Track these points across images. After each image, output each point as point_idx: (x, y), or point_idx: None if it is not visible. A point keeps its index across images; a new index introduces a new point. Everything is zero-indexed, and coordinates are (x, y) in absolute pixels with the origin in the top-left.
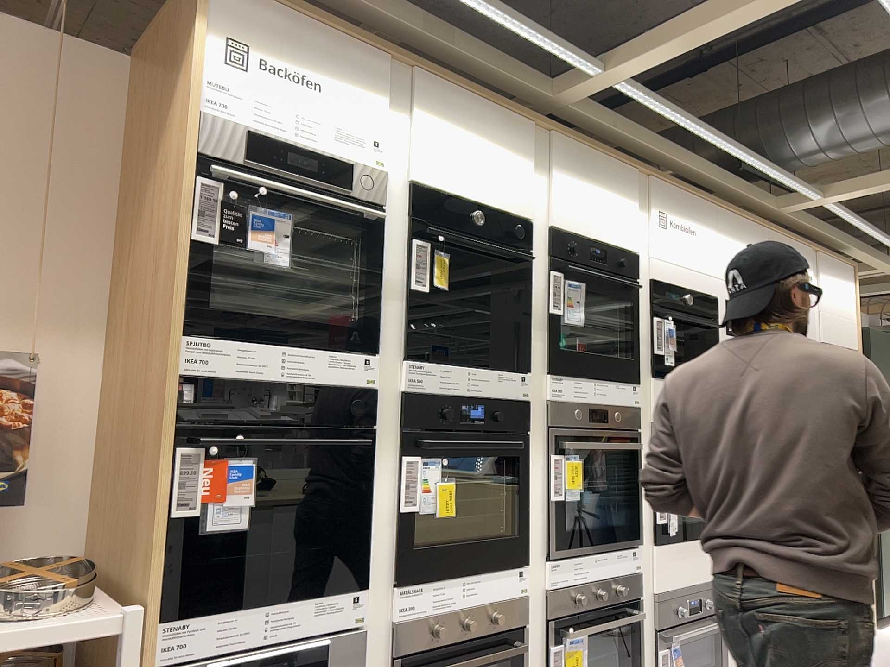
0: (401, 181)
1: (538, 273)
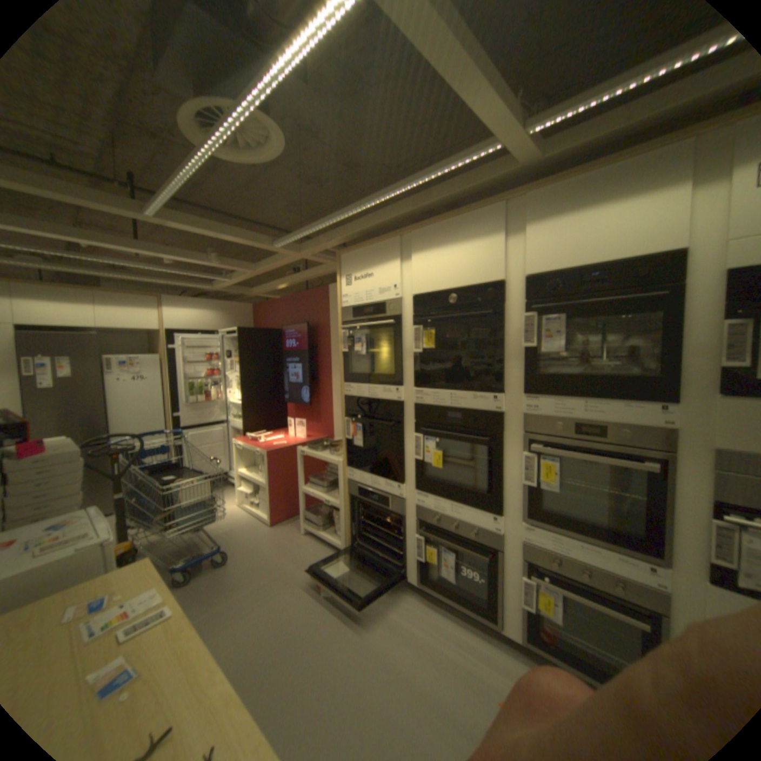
0: (407, 295)
1: (513, 317)
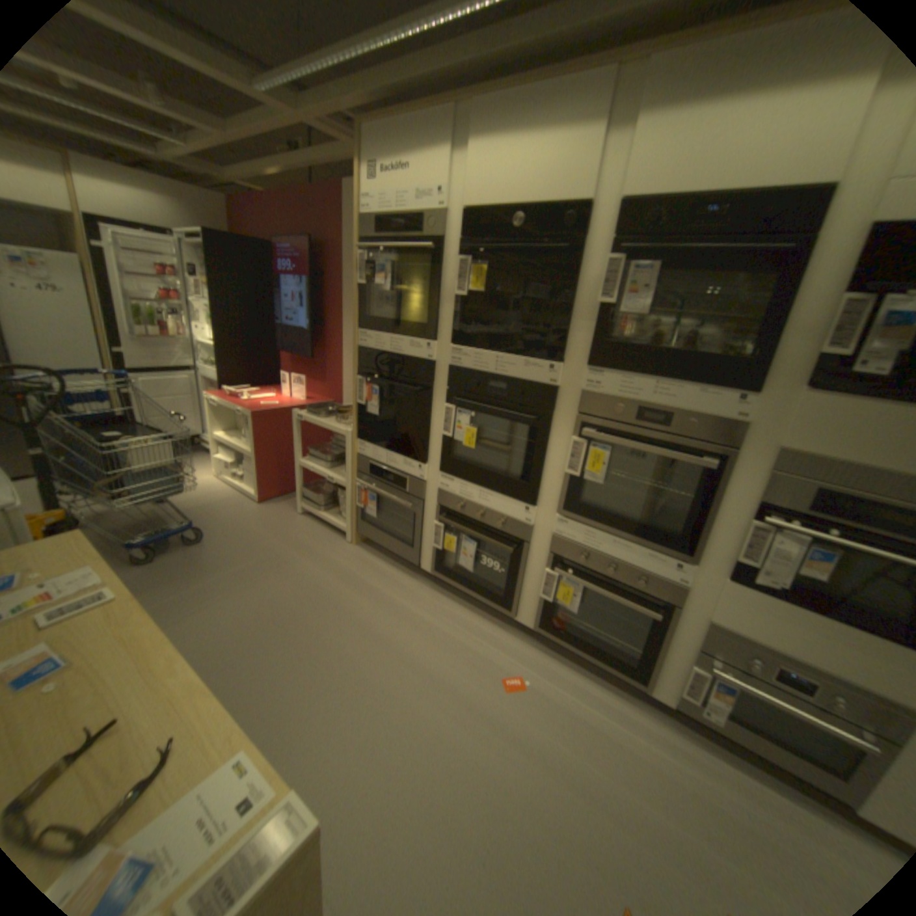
0: (455, 207)
1: (593, 258)
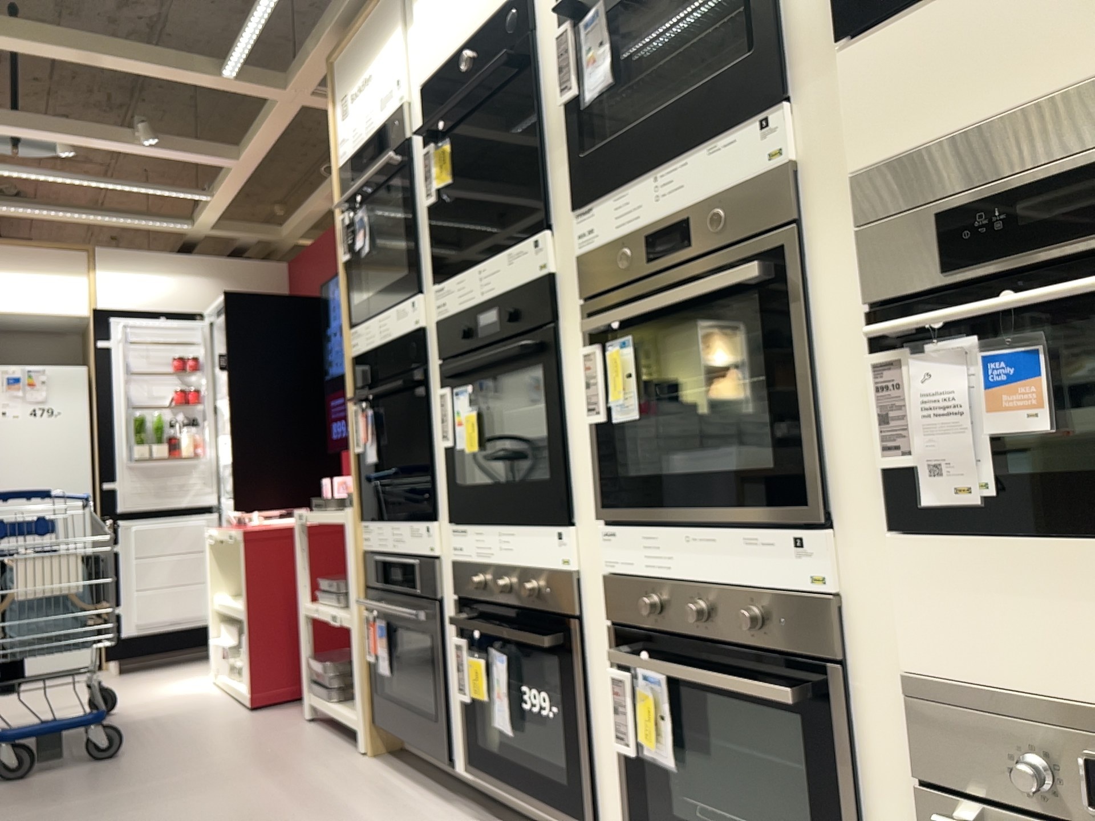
0: (416, 92)
1: (542, 50)
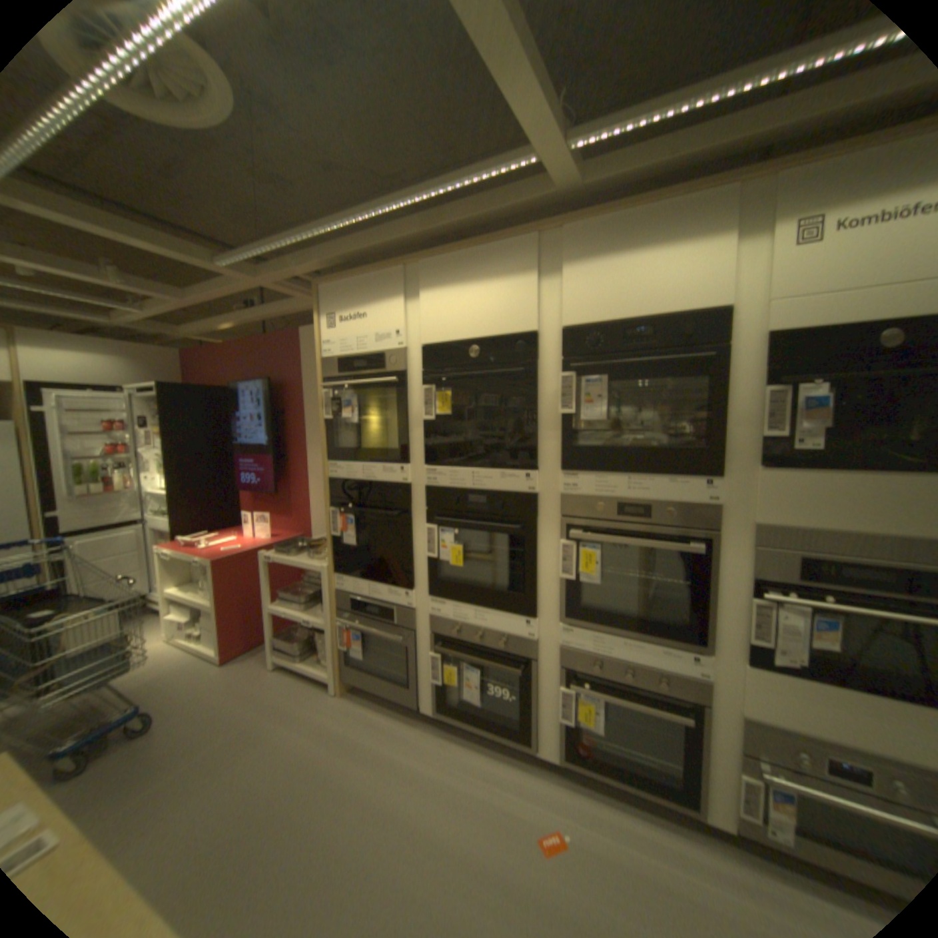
0: (415, 346)
1: (548, 378)
